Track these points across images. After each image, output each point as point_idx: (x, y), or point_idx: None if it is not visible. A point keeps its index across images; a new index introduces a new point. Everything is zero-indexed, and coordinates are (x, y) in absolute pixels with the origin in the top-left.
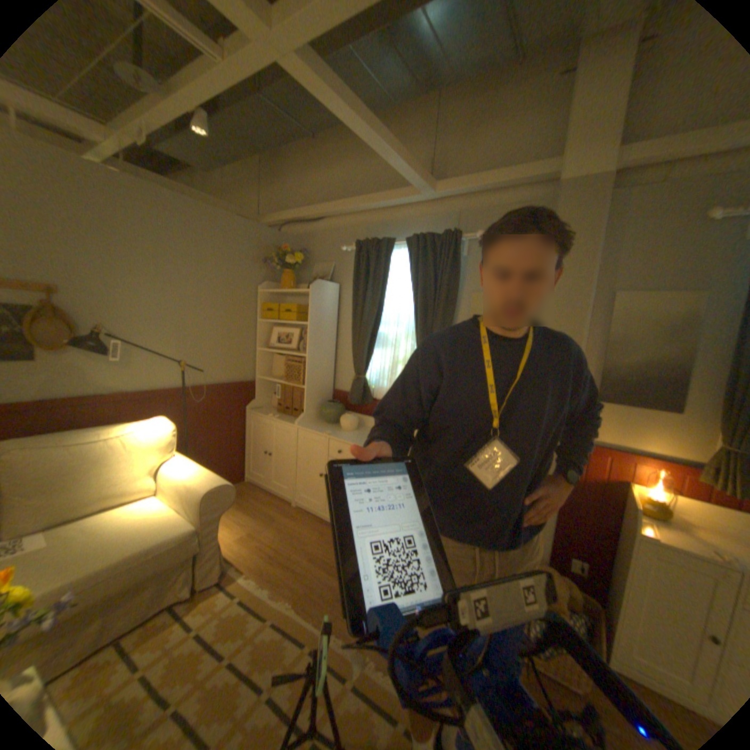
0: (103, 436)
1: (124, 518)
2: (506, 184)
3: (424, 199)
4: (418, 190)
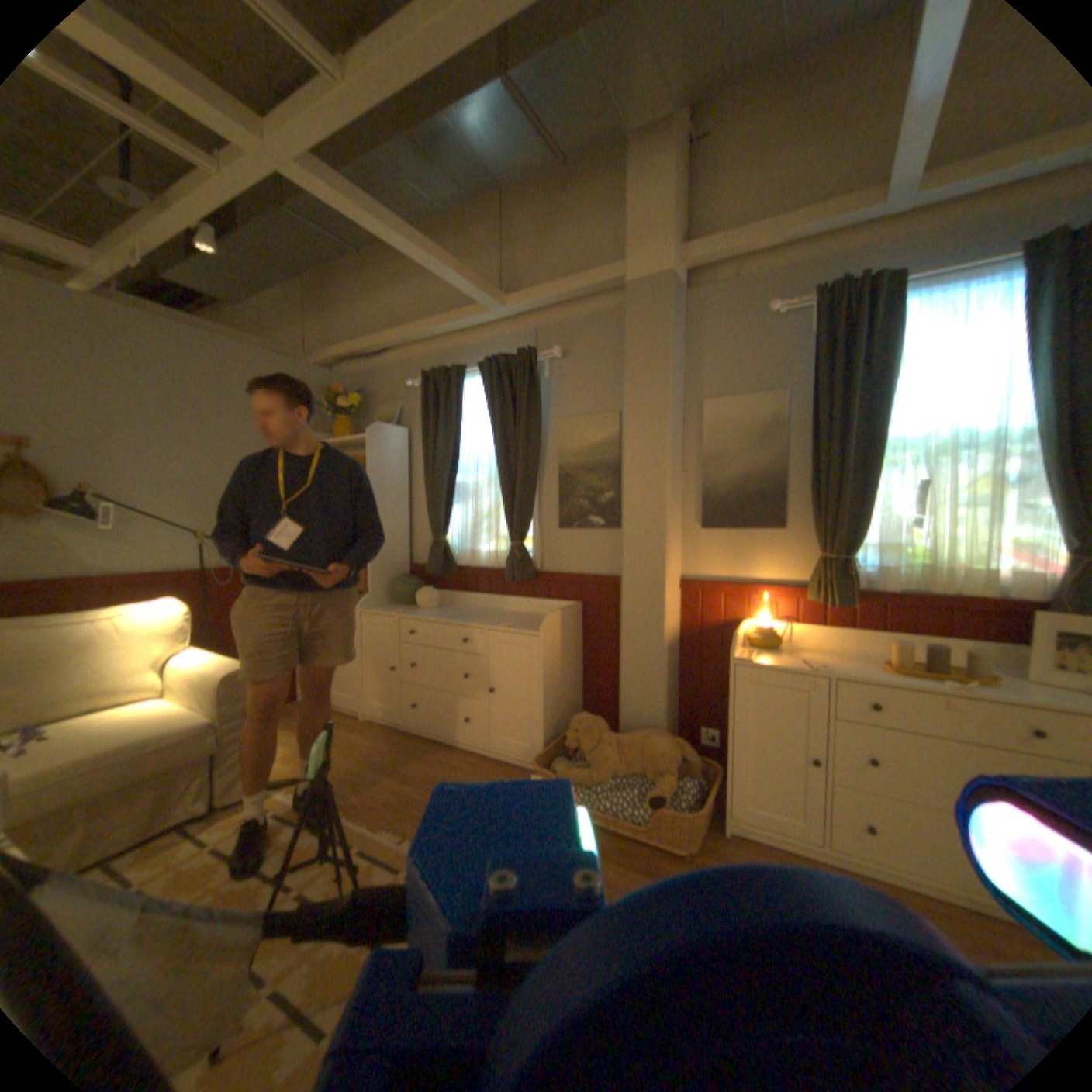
0: (88, 616)
1: (116, 717)
2: (581, 293)
3: (497, 317)
4: (488, 306)
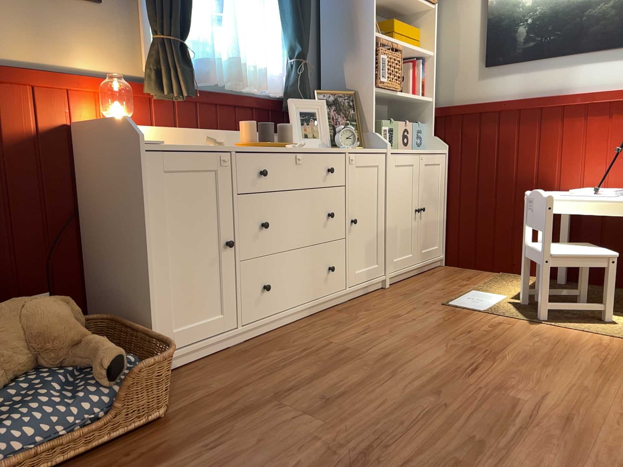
0: None
1: None
2: None
3: None
4: None
